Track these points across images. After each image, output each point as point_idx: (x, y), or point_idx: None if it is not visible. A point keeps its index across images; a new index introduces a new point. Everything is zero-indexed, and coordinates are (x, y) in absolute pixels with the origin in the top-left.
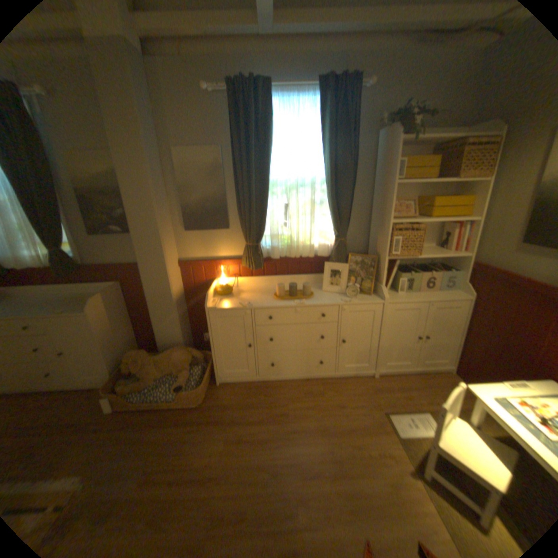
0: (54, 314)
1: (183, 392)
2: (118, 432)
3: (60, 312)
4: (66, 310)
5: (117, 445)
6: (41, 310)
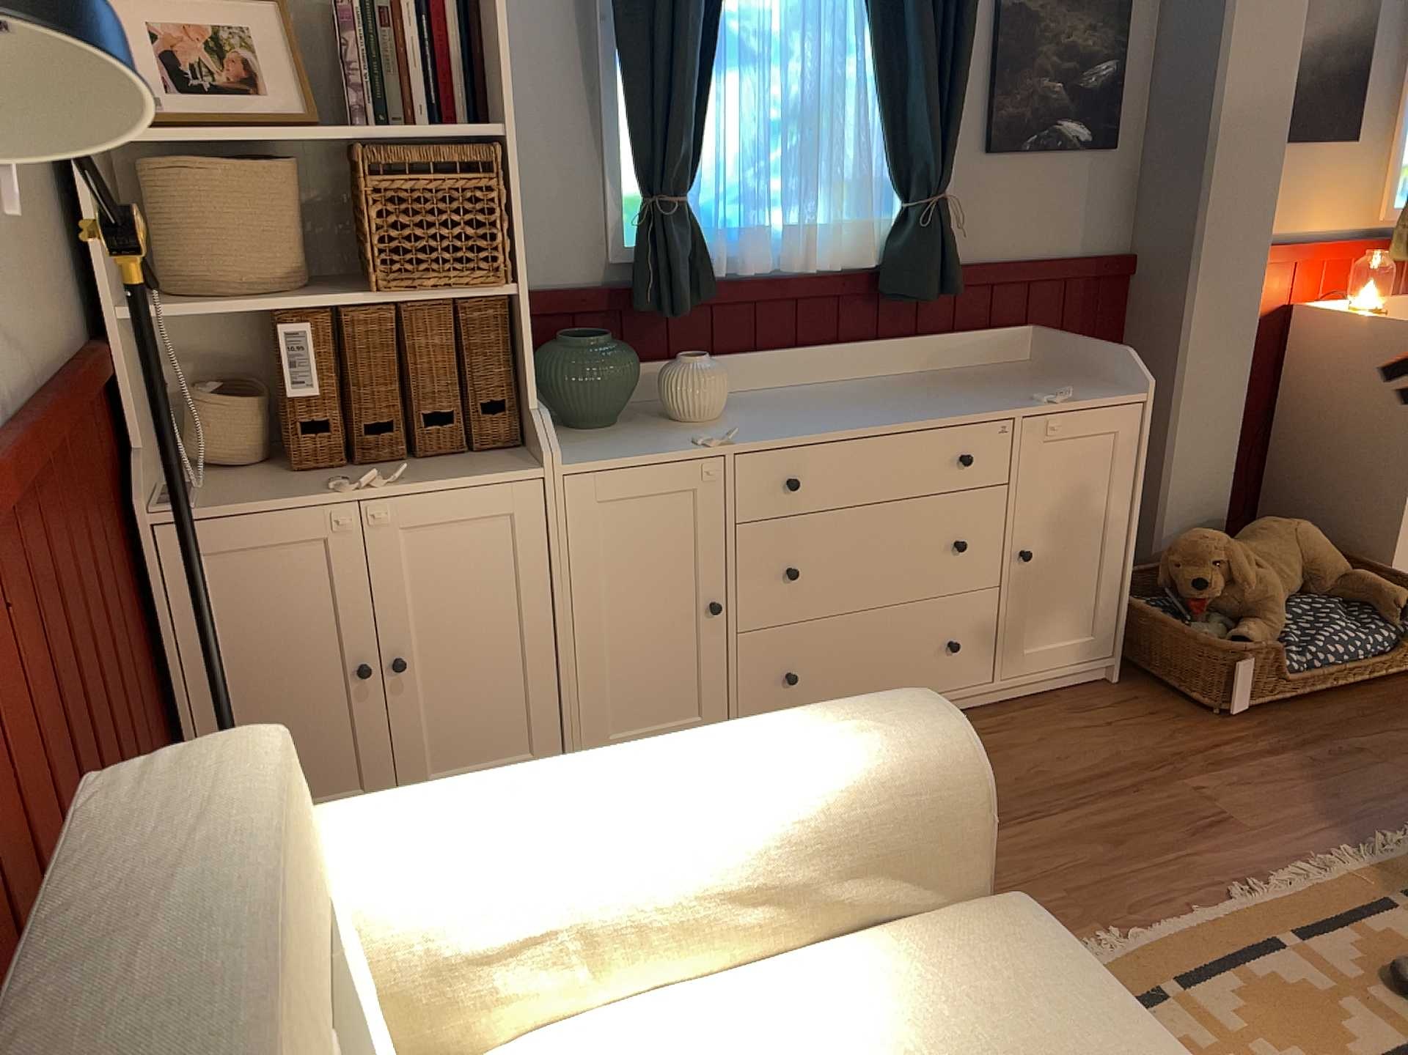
0: (1063, 397)
1: (1400, 618)
2: (1332, 739)
3: (1071, 389)
4: (1052, 390)
5: (1388, 756)
6: (950, 400)
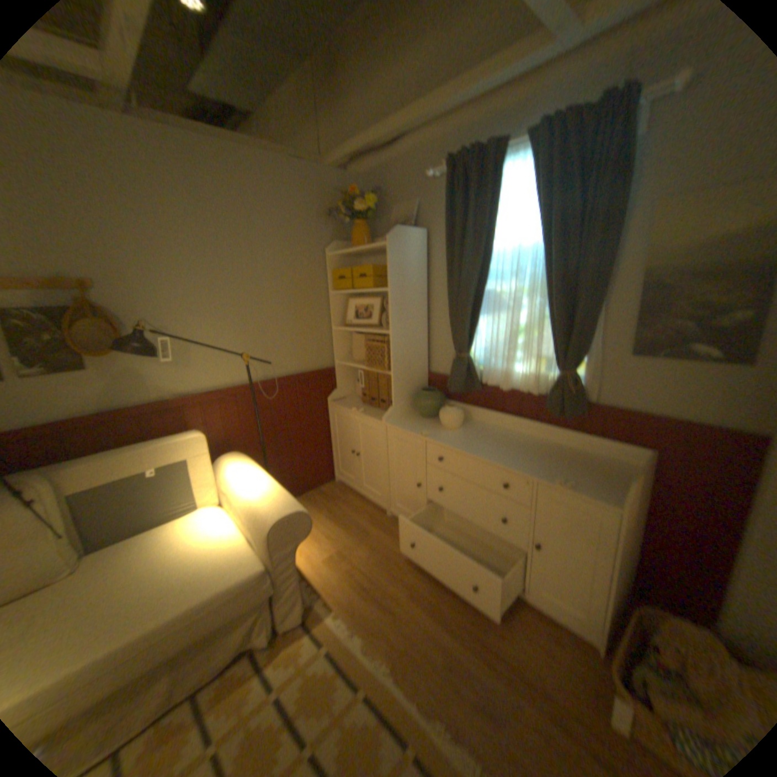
0: (563, 484)
1: None
2: None
3: (574, 484)
4: (577, 481)
5: None
6: (529, 461)
